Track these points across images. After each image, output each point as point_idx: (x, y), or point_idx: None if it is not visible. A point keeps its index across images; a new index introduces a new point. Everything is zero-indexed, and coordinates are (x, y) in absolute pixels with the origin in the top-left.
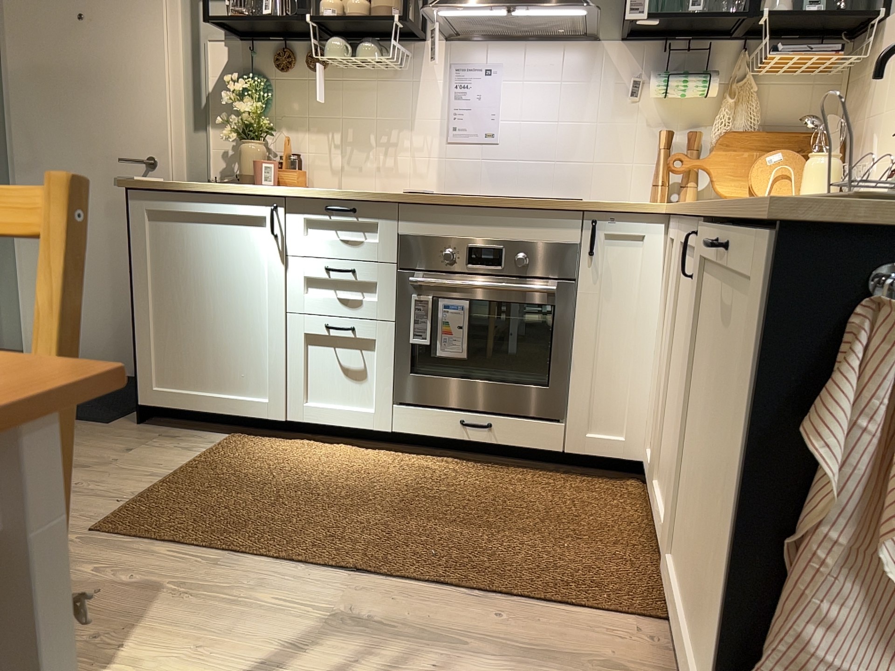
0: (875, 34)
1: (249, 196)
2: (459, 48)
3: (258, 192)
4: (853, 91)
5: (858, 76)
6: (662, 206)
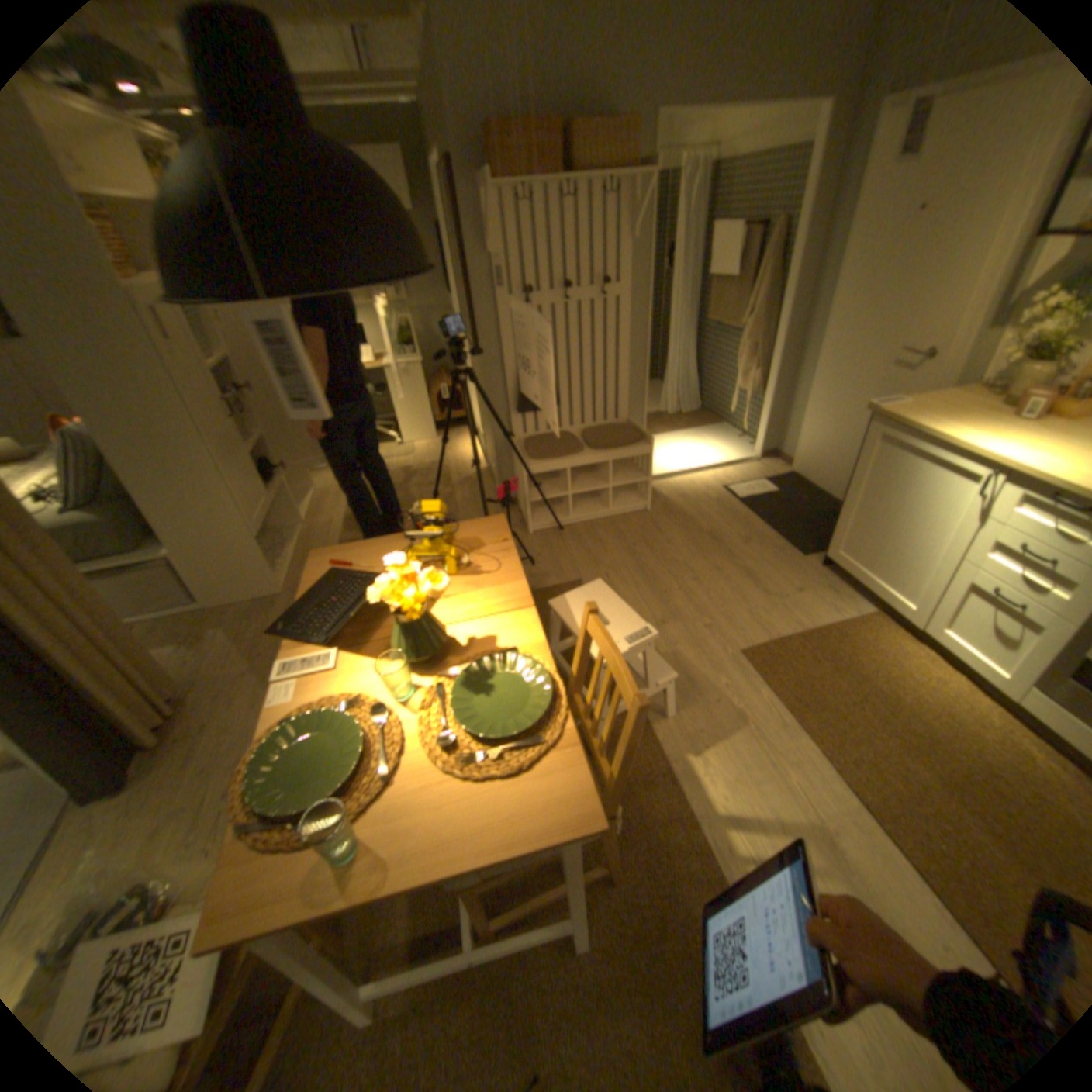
0: None
1: (978, 455)
2: None
3: (989, 455)
4: None
5: None
6: None
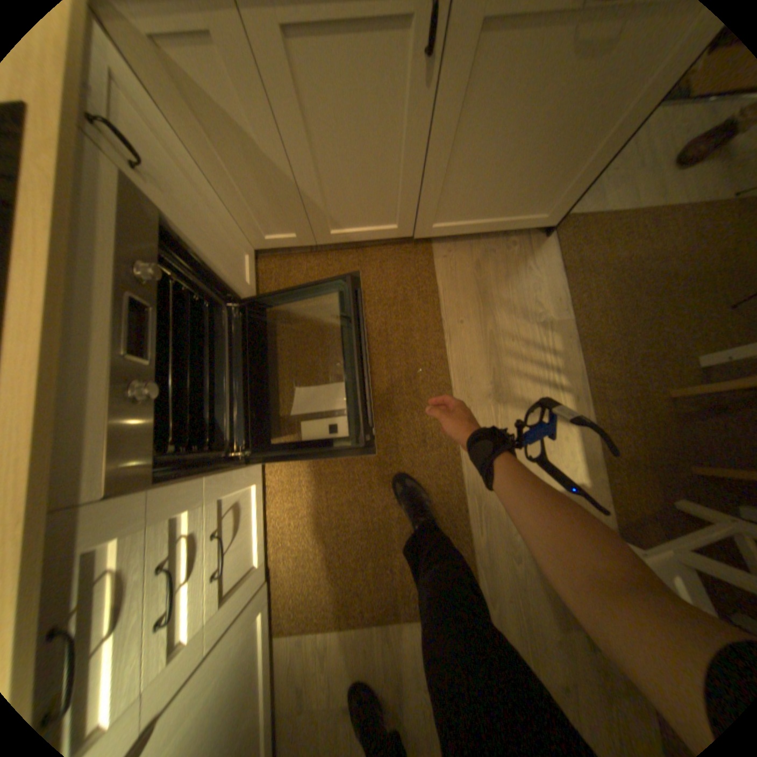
0: None
1: None
2: None
3: None
4: None
5: None
6: None
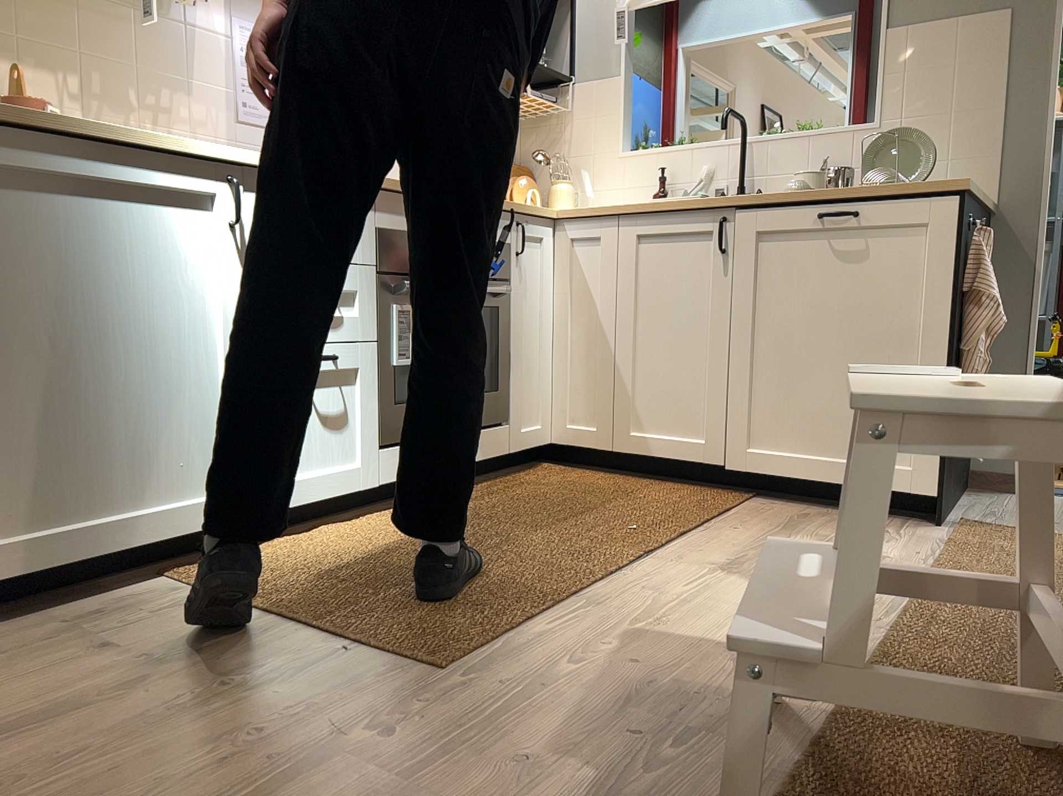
0: (564, 94)
1: (194, 159)
2: (244, 3)
3: (211, 154)
4: (536, 135)
5: (543, 123)
6: (554, 209)
